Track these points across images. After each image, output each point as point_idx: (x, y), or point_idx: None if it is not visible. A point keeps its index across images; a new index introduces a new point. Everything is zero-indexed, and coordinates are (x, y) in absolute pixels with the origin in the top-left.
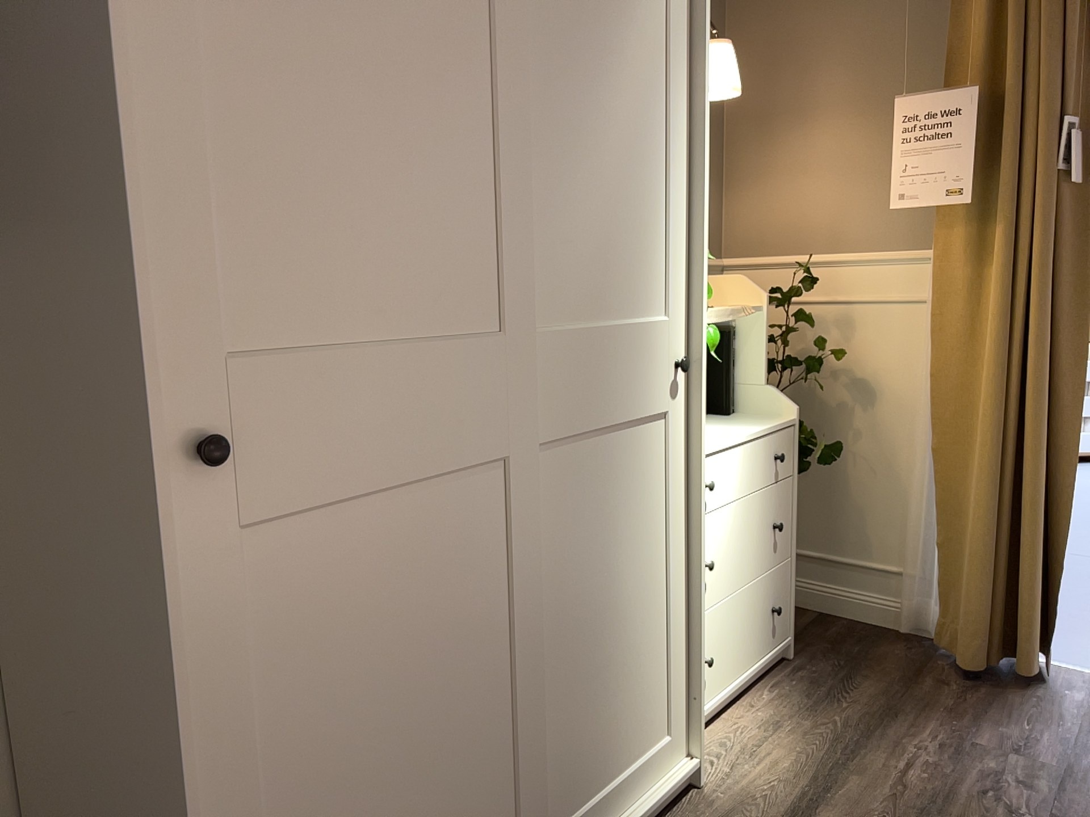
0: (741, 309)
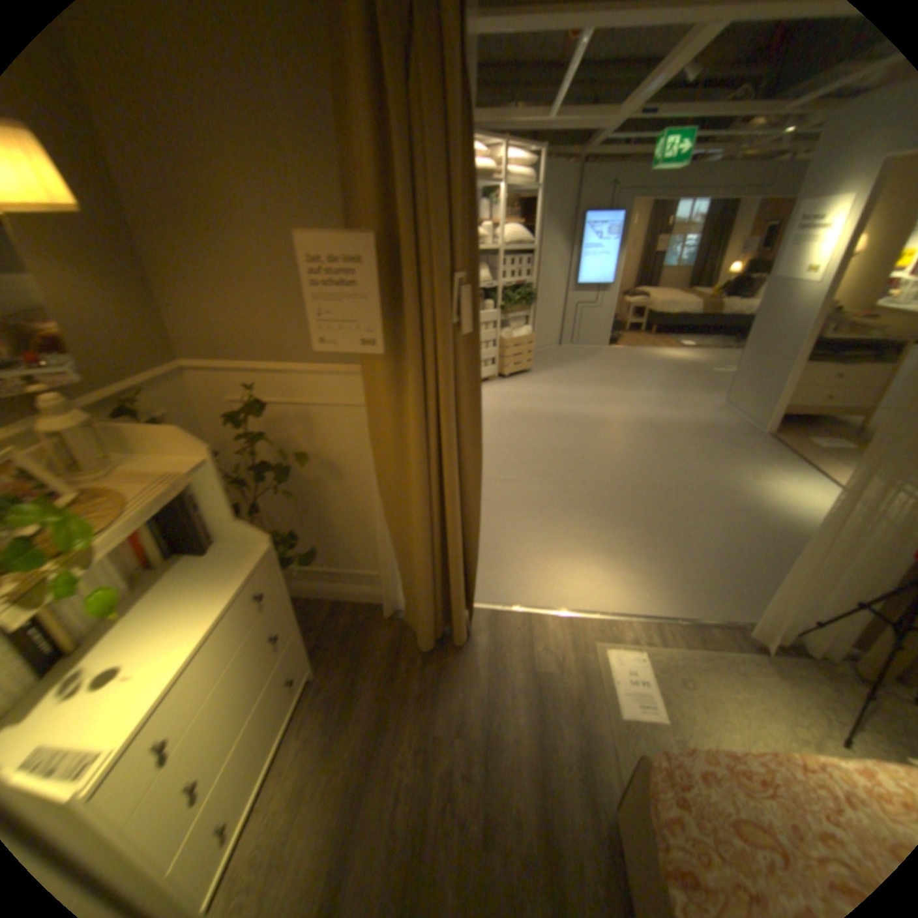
0: (186, 462)
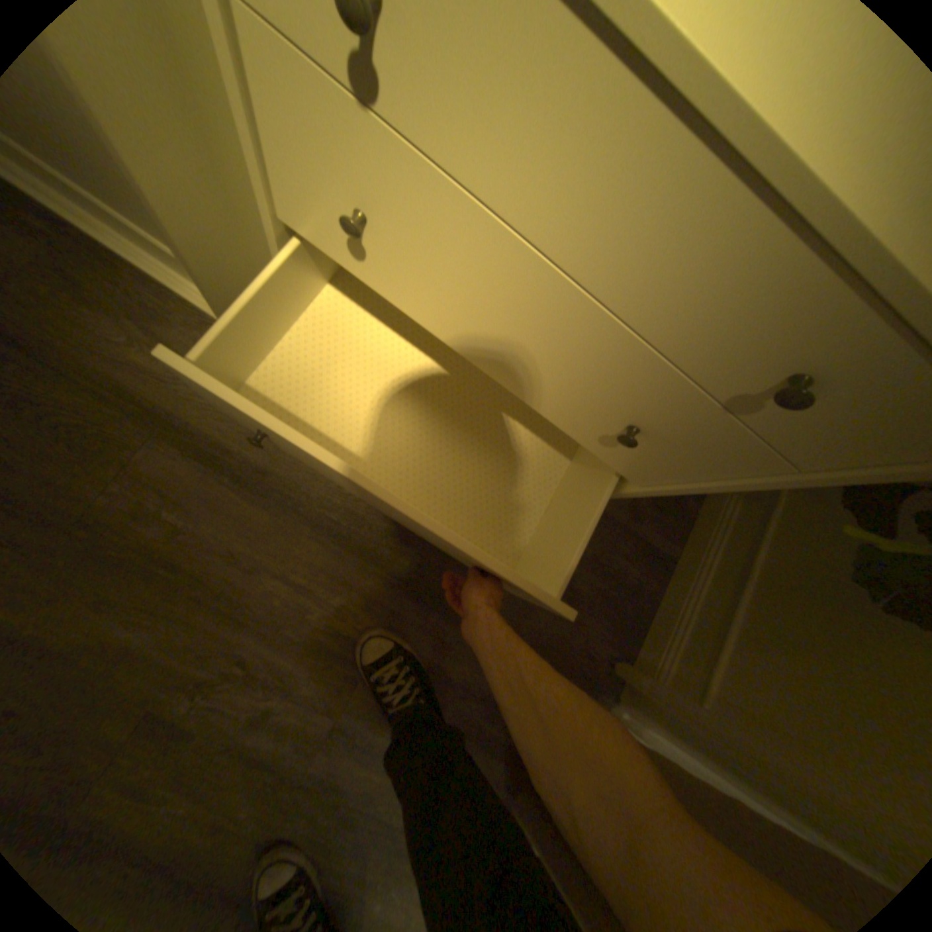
0: None
